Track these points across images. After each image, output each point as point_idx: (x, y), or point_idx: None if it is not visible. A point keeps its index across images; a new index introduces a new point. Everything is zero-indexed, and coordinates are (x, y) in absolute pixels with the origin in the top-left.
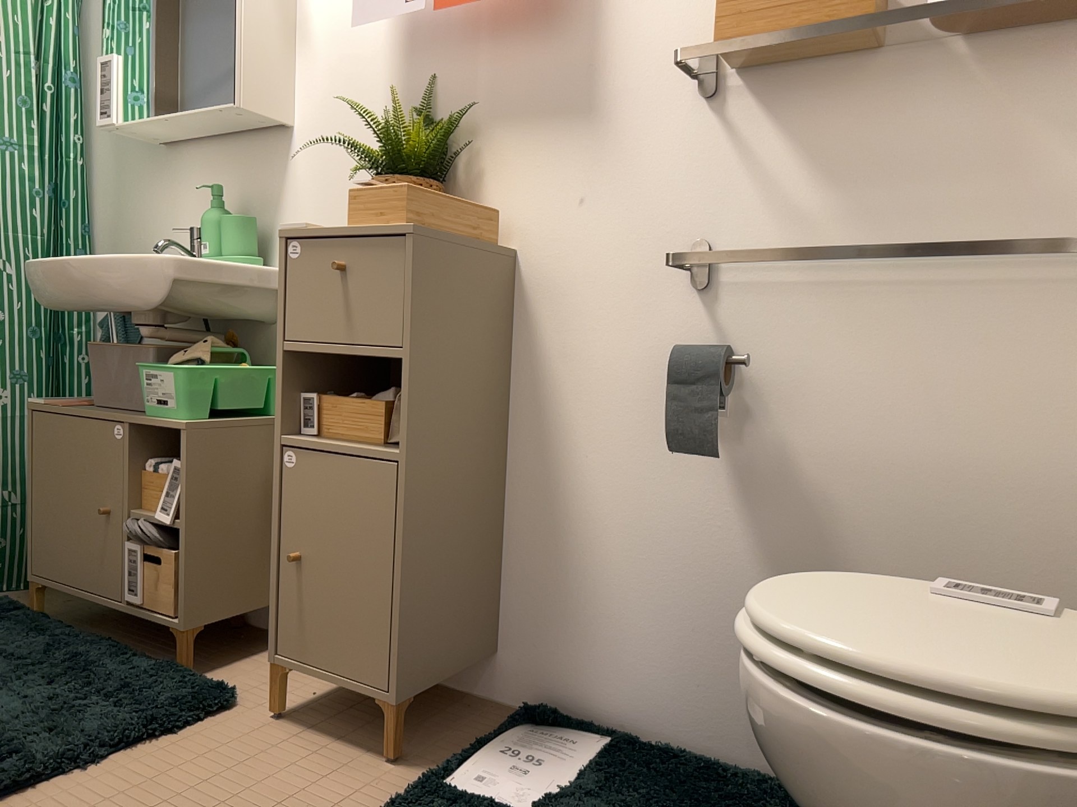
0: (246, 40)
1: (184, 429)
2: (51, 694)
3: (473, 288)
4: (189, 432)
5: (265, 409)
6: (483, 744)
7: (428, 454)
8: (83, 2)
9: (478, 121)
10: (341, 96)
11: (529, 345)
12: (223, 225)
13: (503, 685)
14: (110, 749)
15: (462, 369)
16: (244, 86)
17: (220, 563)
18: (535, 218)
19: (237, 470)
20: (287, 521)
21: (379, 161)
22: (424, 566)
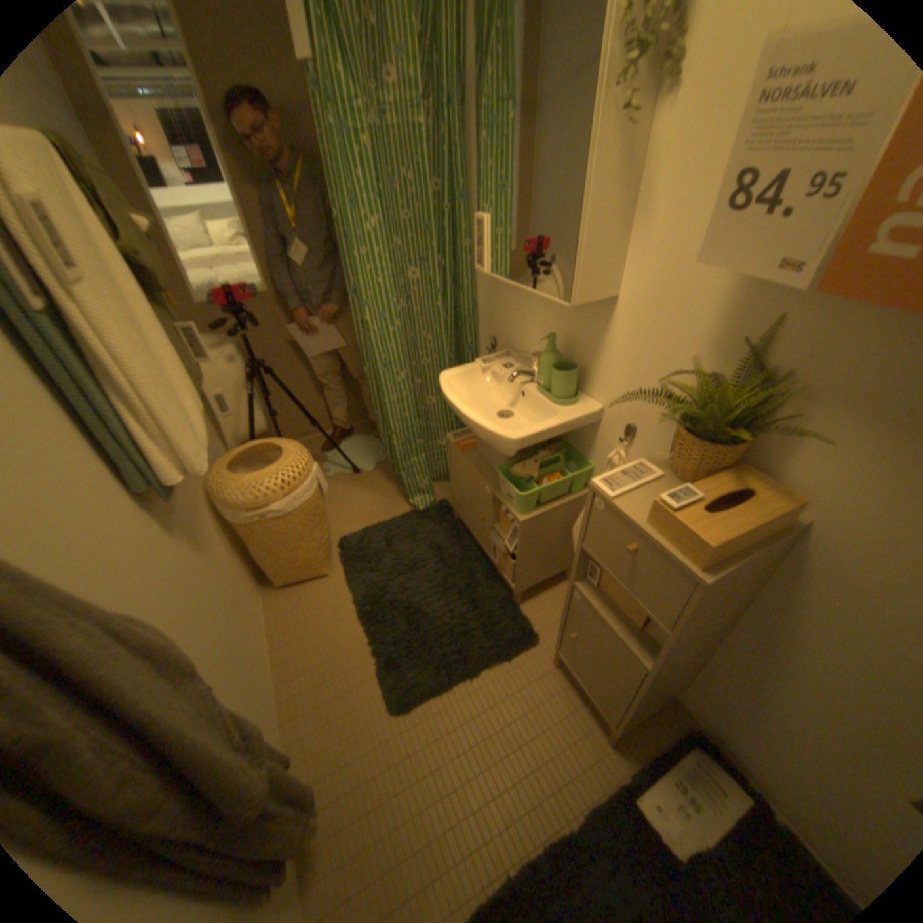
0: (586, 238)
1: (521, 523)
2: (461, 611)
3: (756, 572)
4: (524, 525)
5: (570, 488)
6: (669, 768)
7: (675, 665)
8: (464, 110)
9: (826, 387)
10: (669, 286)
11: (795, 588)
12: (554, 366)
13: (690, 701)
14: (483, 675)
15: (722, 616)
16: (581, 283)
17: (537, 567)
18: (856, 512)
19: (549, 530)
20: (574, 617)
21: (693, 418)
22: (655, 698)
